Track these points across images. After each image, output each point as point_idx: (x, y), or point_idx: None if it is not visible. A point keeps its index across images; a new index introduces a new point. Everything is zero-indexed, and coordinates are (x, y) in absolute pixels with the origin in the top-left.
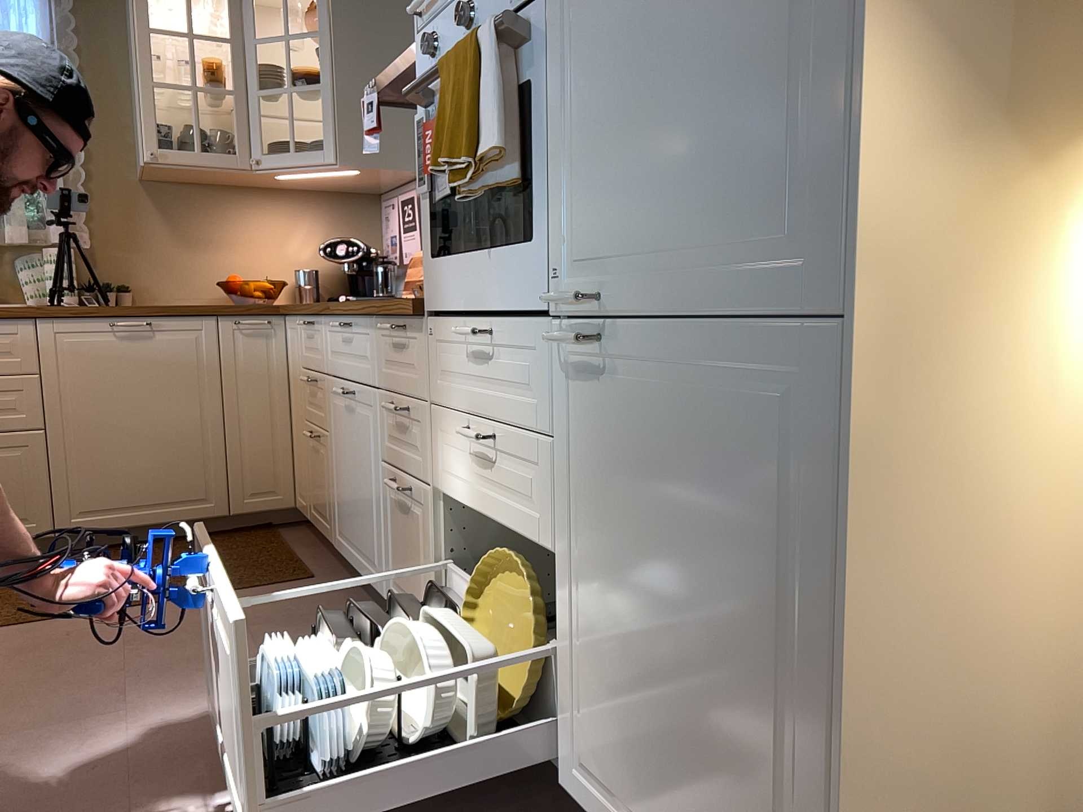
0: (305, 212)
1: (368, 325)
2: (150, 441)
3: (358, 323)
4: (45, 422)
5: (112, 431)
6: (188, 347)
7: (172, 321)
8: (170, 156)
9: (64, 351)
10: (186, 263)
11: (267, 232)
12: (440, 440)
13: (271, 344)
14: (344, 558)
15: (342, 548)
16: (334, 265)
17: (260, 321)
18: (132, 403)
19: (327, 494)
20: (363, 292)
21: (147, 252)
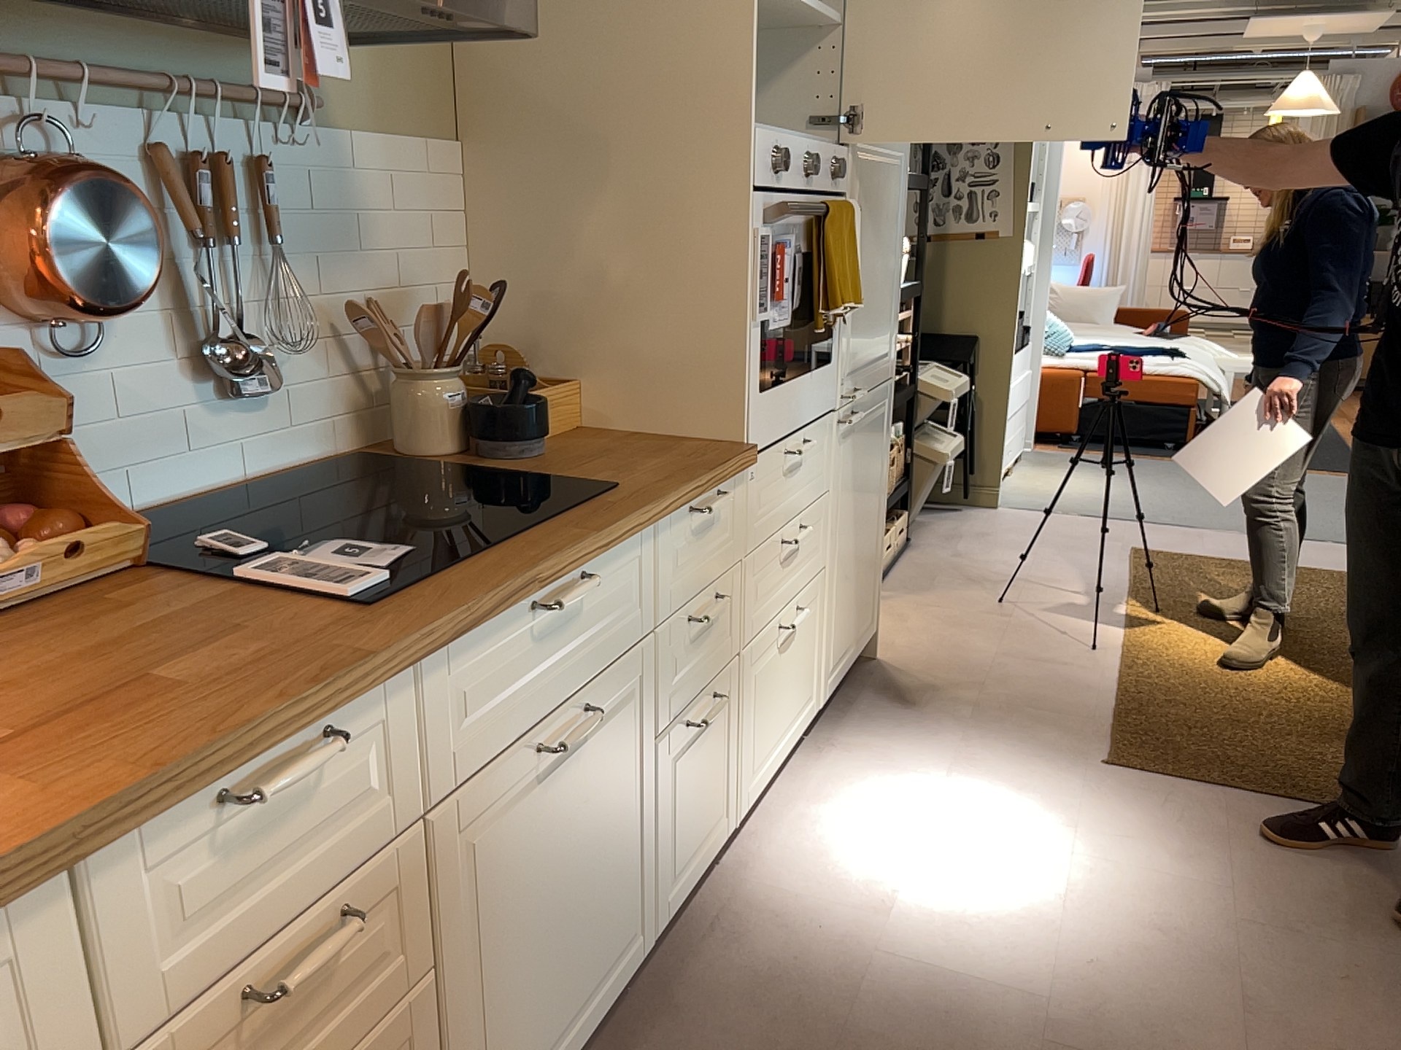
0: None
1: (639, 540)
2: None
3: (611, 556)
4: None
5: None
6: None
7: None
8: None
9: None
10: None
11: None
12: (751, 584)
13: None
14: None
15: None
16: None
17: None
18: None
19: None
20: None
21: None
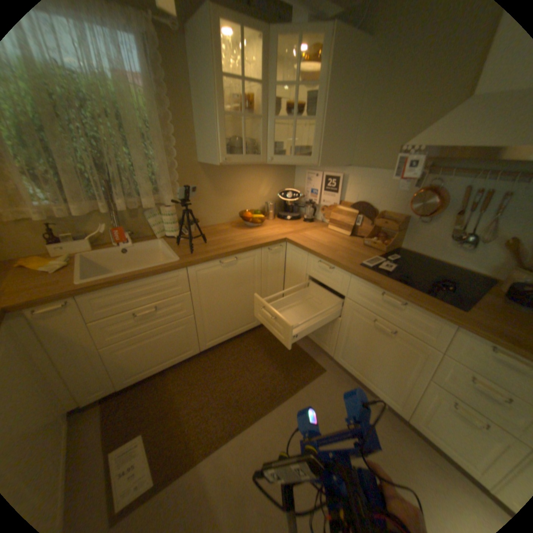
0: (266, 174)
1: (443, 322)
2: (235, 306)
3: (423, 311)
4: (193, 310)
5: (220, 307)
6: (250, 264)
7: (244, 255)
8: (231, 160)
9: (200, 279)
10: (219, 204)
11: (251, 185)
12: None
13: (280, 255)
14: (345, 369)
15: (345, 366)
16: (275, 197)
17: (279, 248)
18: (228, 293)
19: (330, 337)
20: (291, 212)
21: (202, 200)
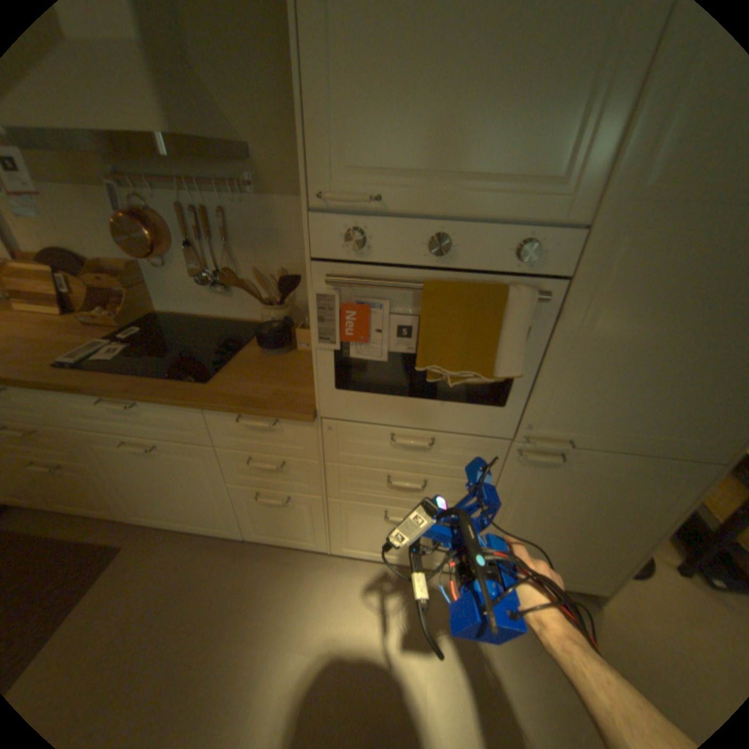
0: None
1: (184, 409)
2: None
3: (158, 406)
4: None
5: None
6: None
7: None
8: None
9: None
10: None
11: None
12: (337, 476)
13: None
14: (148, 526)
15: (144, 522)
16: None
17: None
18: None
19: (97, 497)
20: None
21: None
